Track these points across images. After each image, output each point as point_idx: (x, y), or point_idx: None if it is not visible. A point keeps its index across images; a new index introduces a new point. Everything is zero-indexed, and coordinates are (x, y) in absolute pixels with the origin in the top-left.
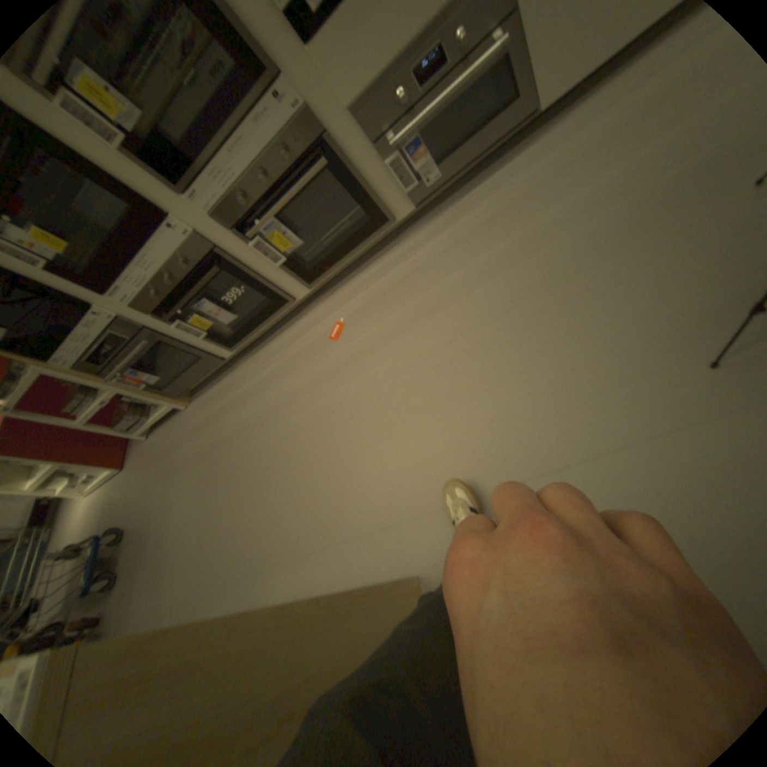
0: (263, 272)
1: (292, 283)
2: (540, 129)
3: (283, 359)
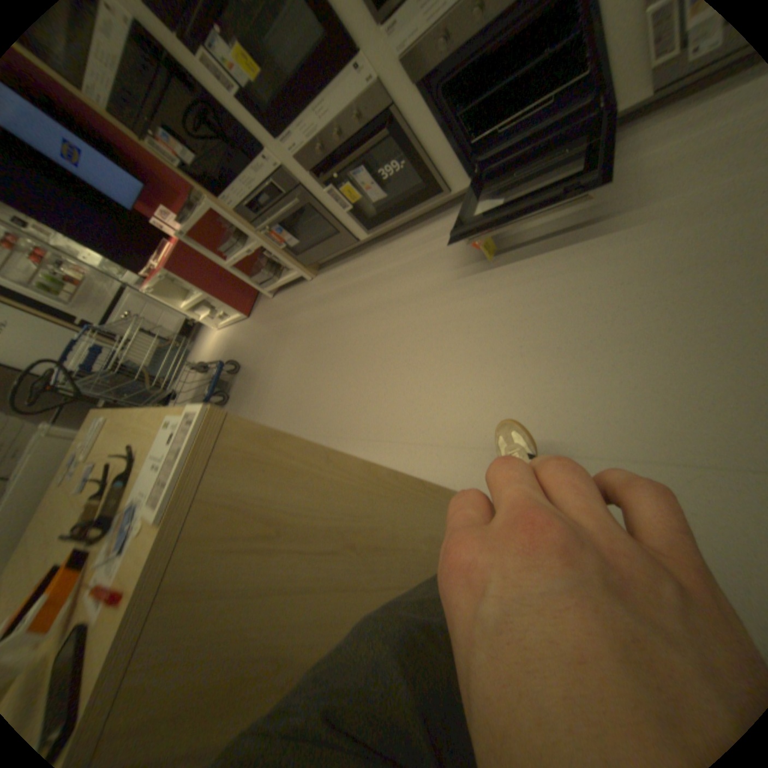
0: (429, 146)
1: (454, 168)
2: None
3: (415, 253)
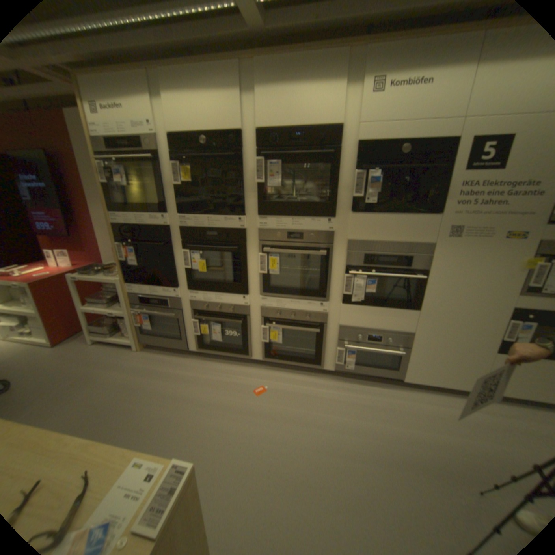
0: (252, 338)
1: (258, 351)
2: (399, 388)
3: (218, 379)
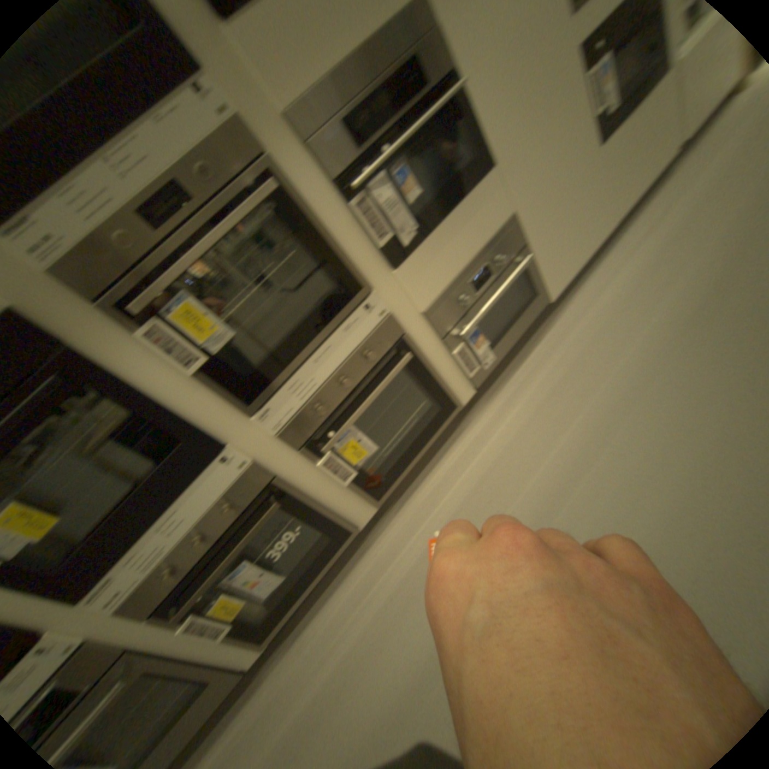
0: (327, 498)
1: (358, 504)
2: (552, 316)
3: (357, 628)
